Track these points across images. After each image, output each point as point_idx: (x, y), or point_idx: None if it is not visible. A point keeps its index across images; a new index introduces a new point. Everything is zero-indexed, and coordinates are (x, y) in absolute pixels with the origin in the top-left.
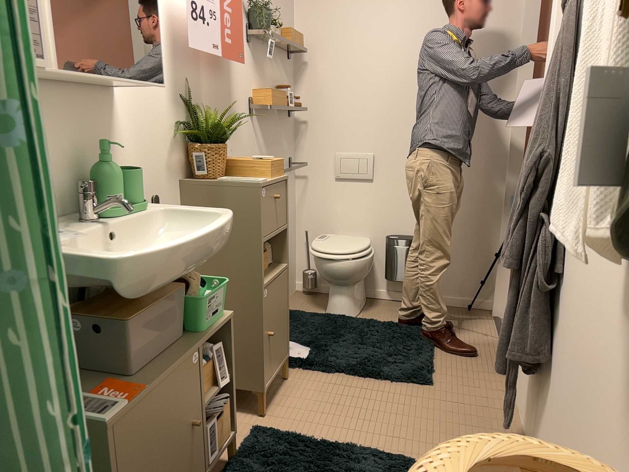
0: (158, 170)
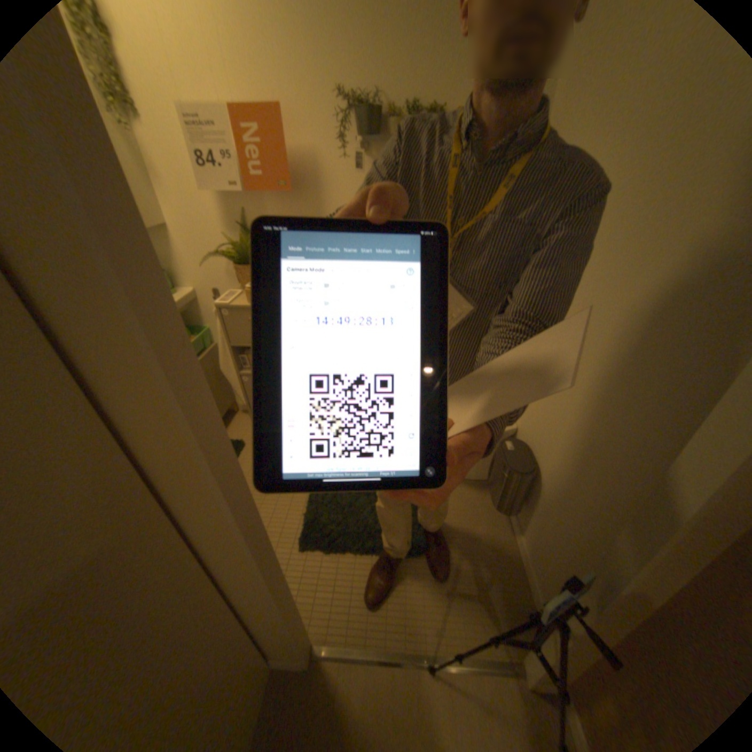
0: (209, 272)
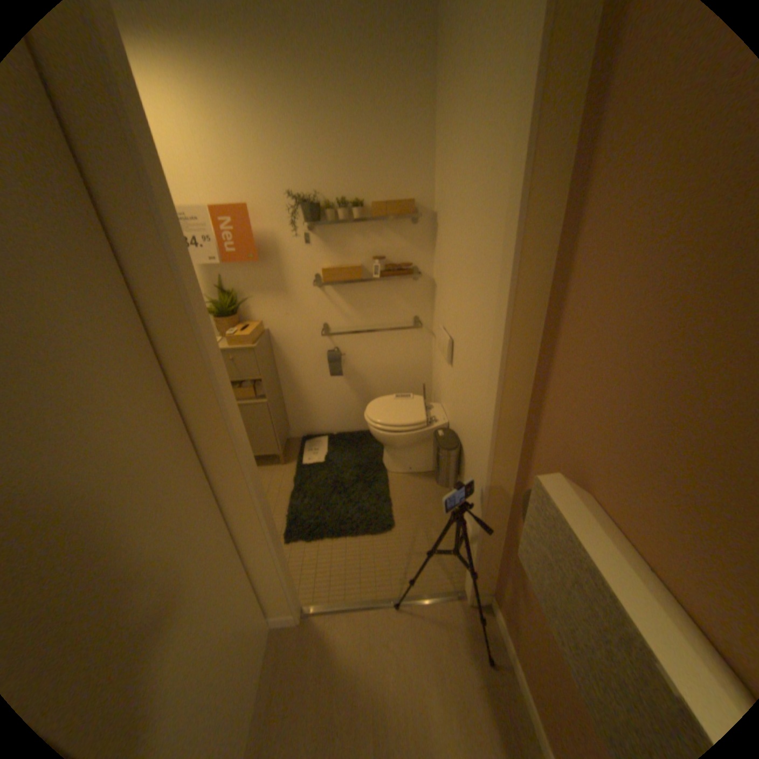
0: None
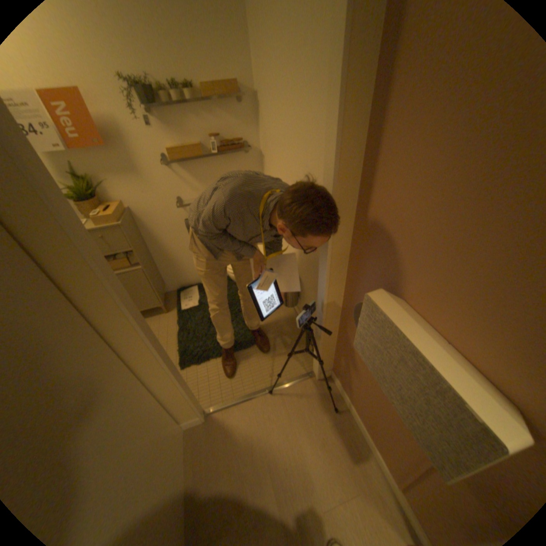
0: None
